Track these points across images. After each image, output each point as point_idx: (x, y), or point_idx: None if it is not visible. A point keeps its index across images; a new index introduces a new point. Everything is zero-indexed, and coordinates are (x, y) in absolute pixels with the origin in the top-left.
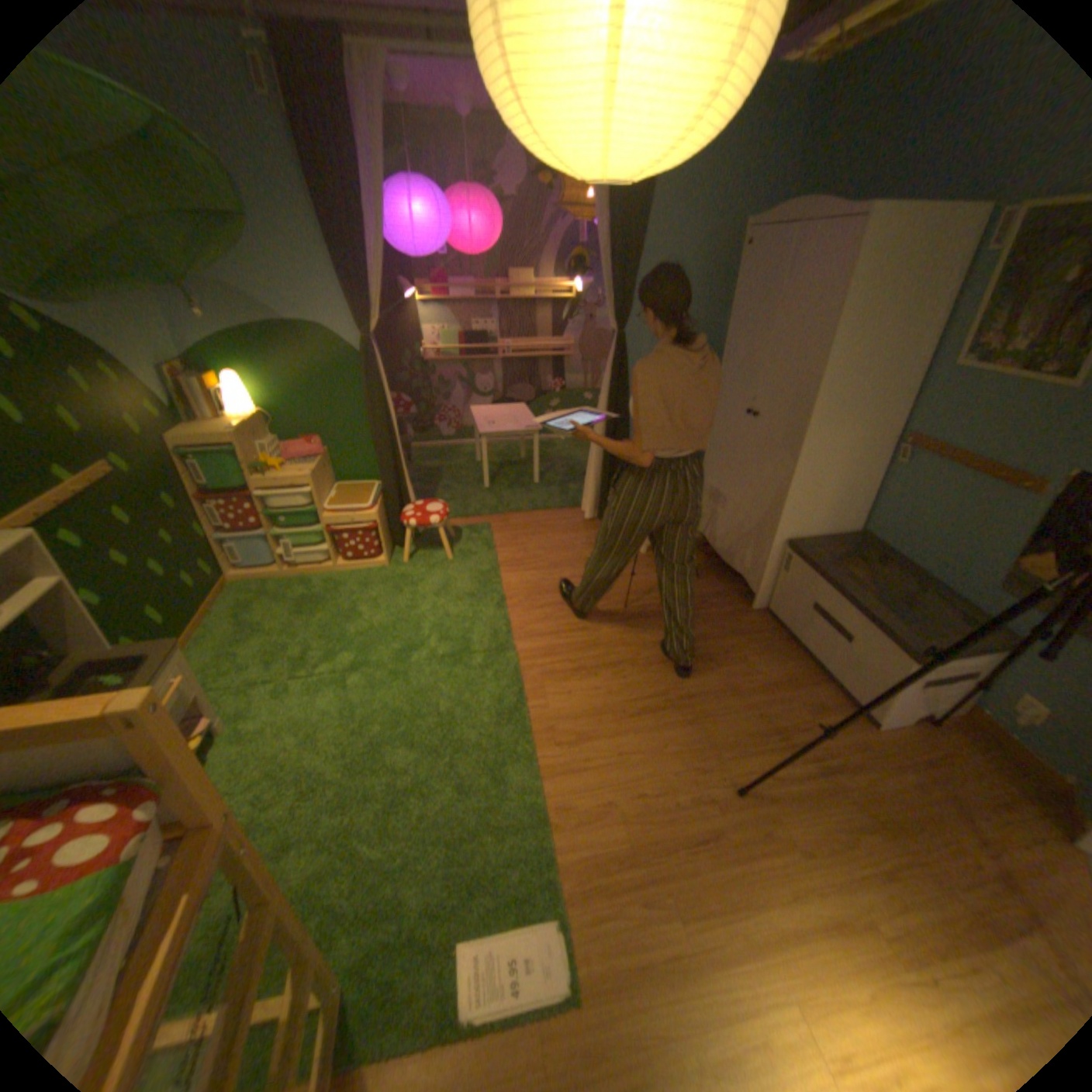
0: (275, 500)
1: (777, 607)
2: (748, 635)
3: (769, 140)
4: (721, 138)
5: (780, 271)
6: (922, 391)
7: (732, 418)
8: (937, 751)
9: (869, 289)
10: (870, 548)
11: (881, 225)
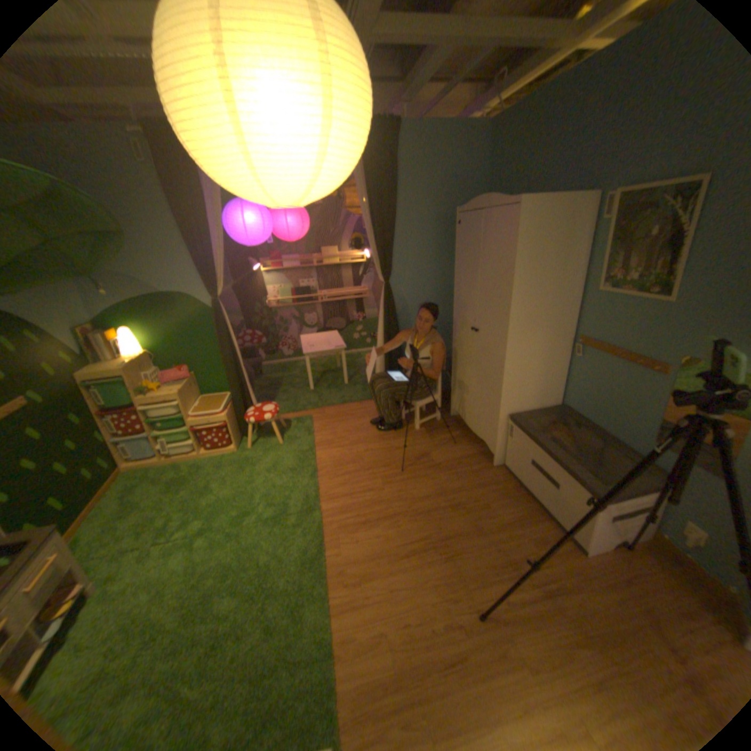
0: (153, 412)
1: (509, 463)
2: (490, 486)
3: (468, 161)
4: (436, 162)
5: (477, 239)
6: (582, 308)
7: (464, 333)
8: (632, 571)
9: (530, 247)
10: (567, 416)
11: (529, 208)
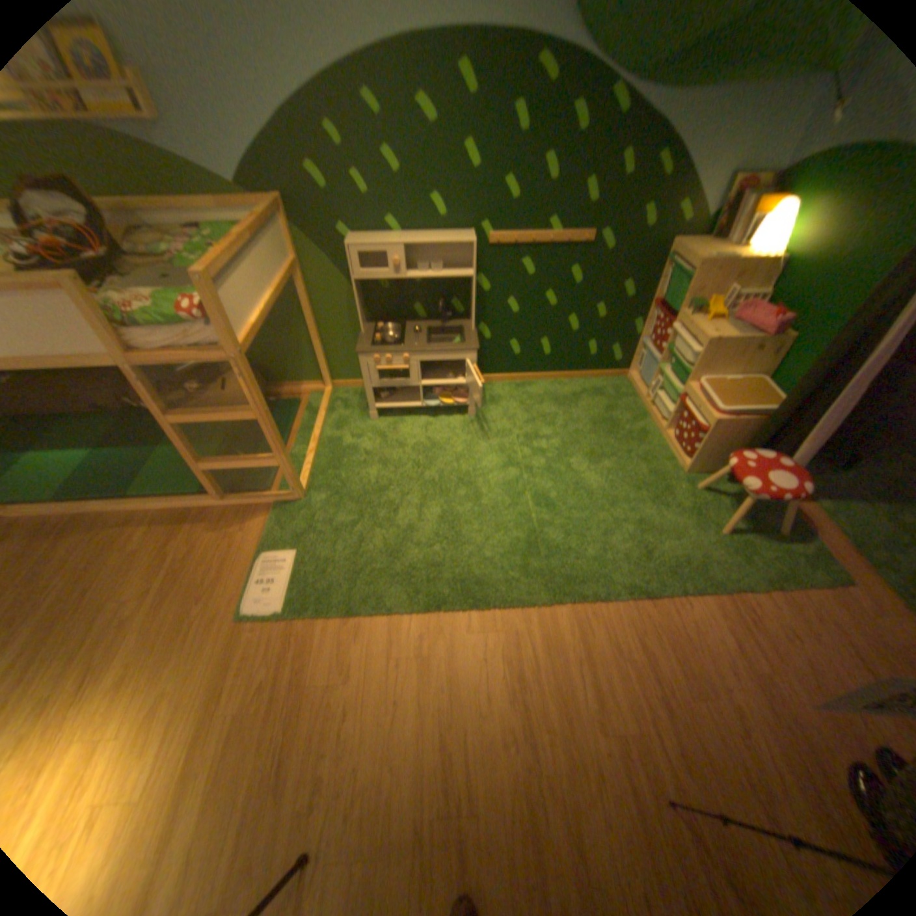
0: (683, 342)
1: None
2: None
3: None
4: None
5: None
6: None
7: None
8: None
9: None
10: None
11: None
